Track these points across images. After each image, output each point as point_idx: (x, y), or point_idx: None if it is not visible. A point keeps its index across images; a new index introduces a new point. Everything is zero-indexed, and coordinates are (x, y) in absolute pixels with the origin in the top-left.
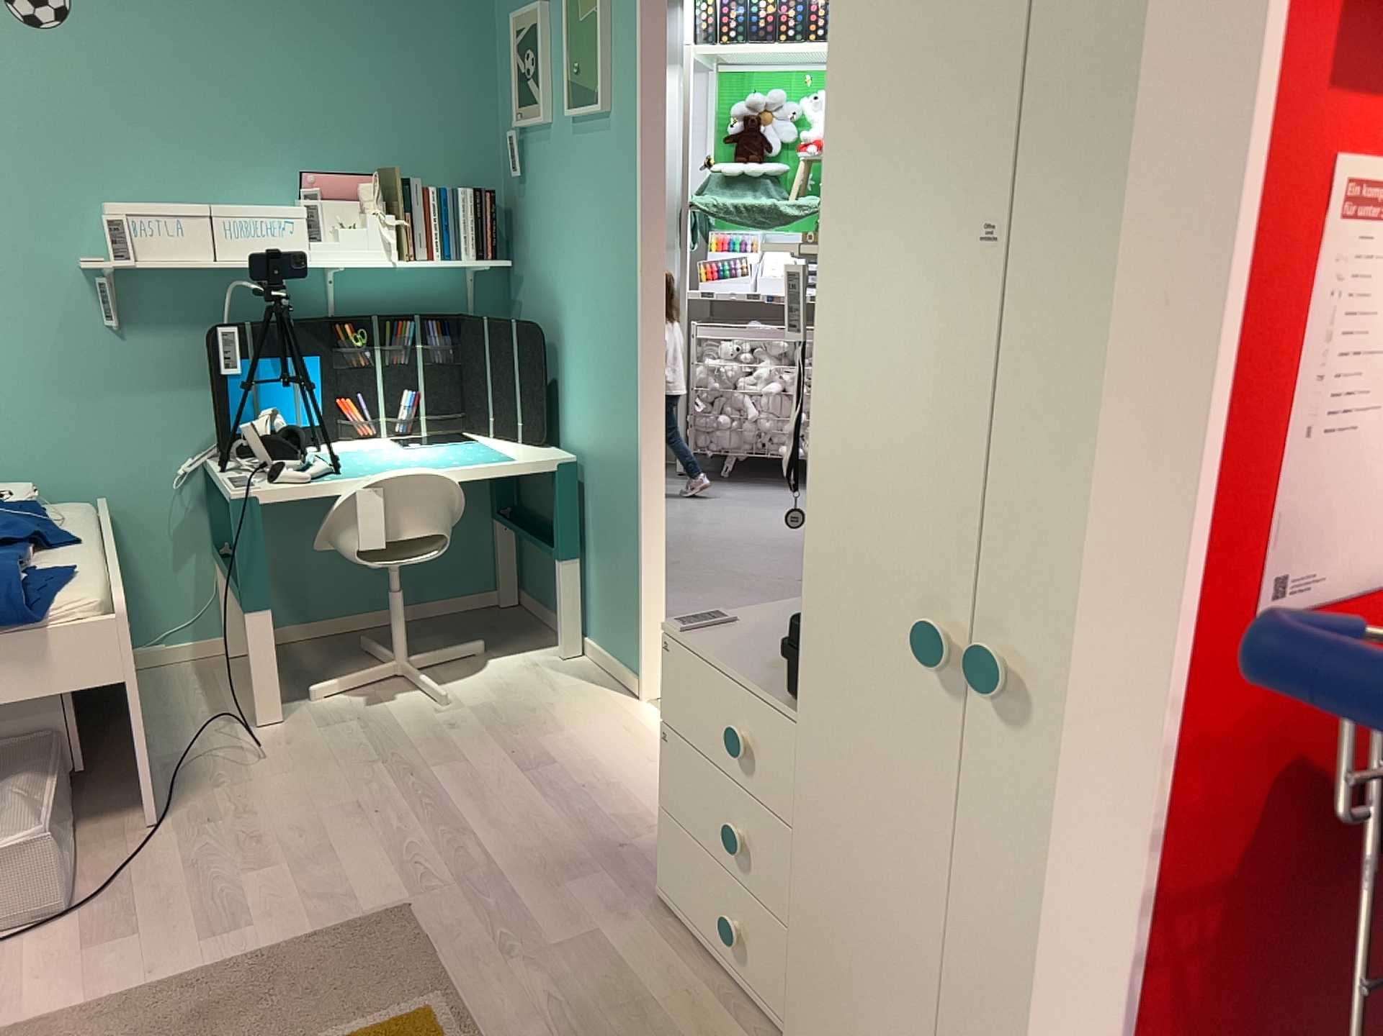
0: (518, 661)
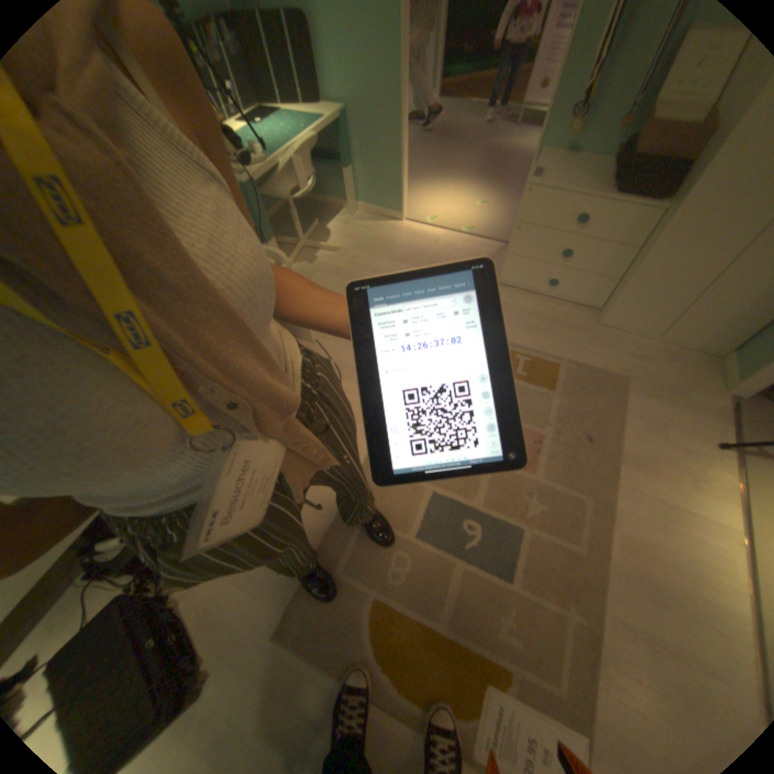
0: (336, 222)
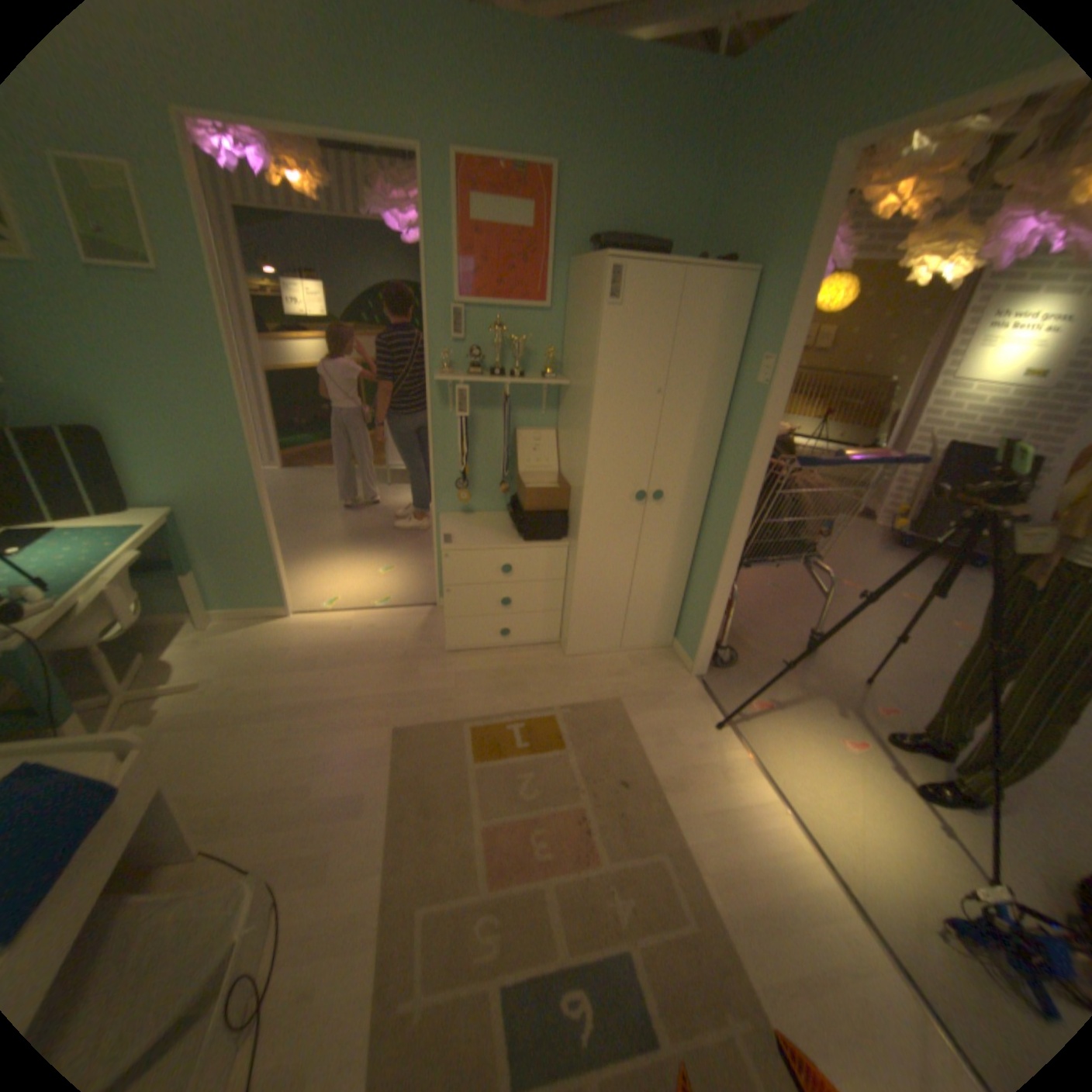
0: (178, 648)
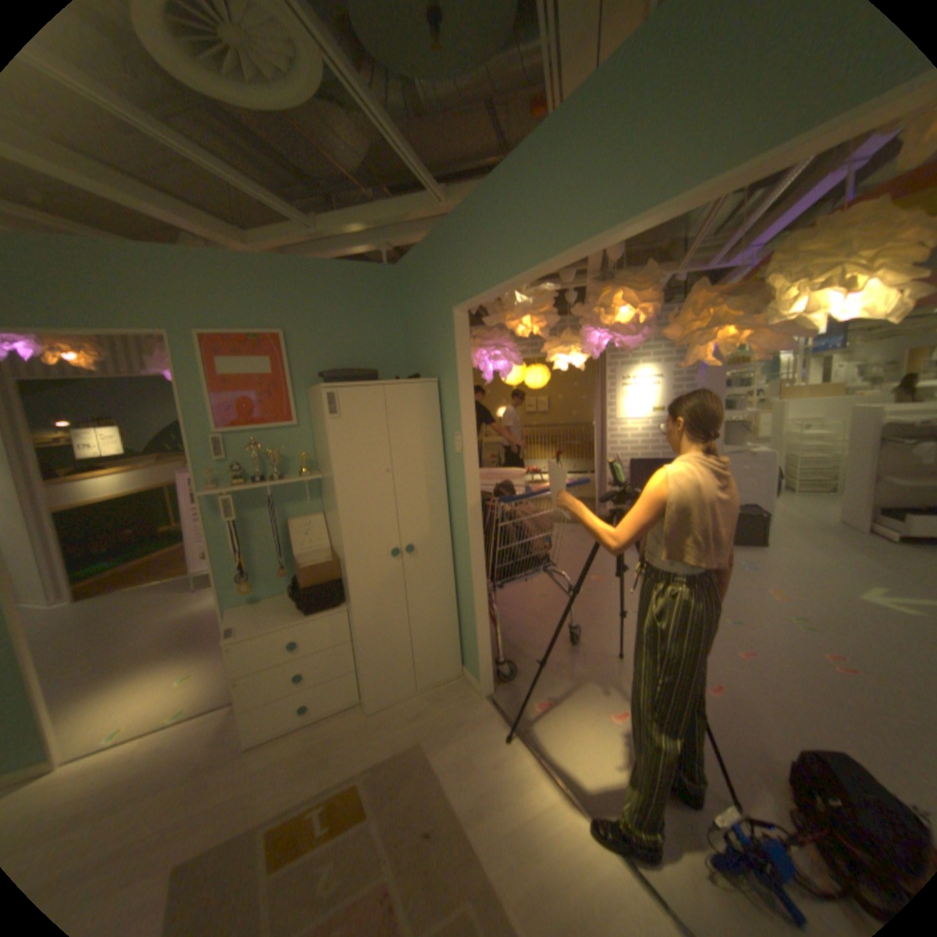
0: None
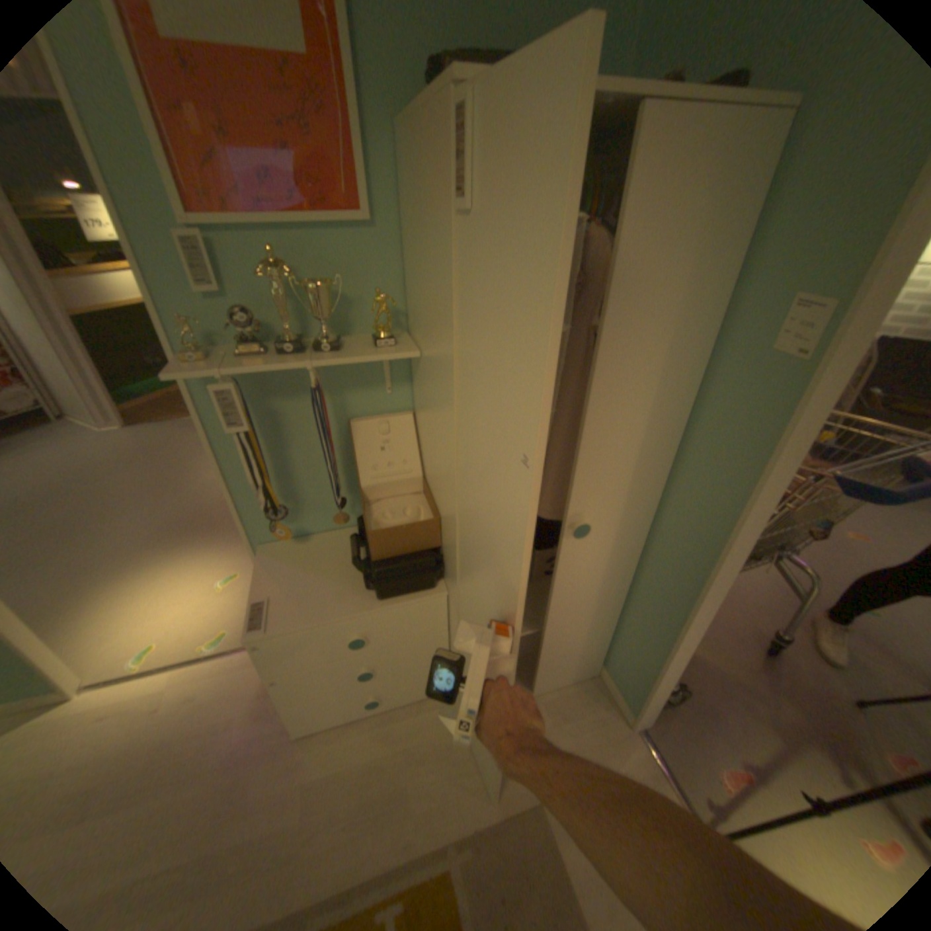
0: None
